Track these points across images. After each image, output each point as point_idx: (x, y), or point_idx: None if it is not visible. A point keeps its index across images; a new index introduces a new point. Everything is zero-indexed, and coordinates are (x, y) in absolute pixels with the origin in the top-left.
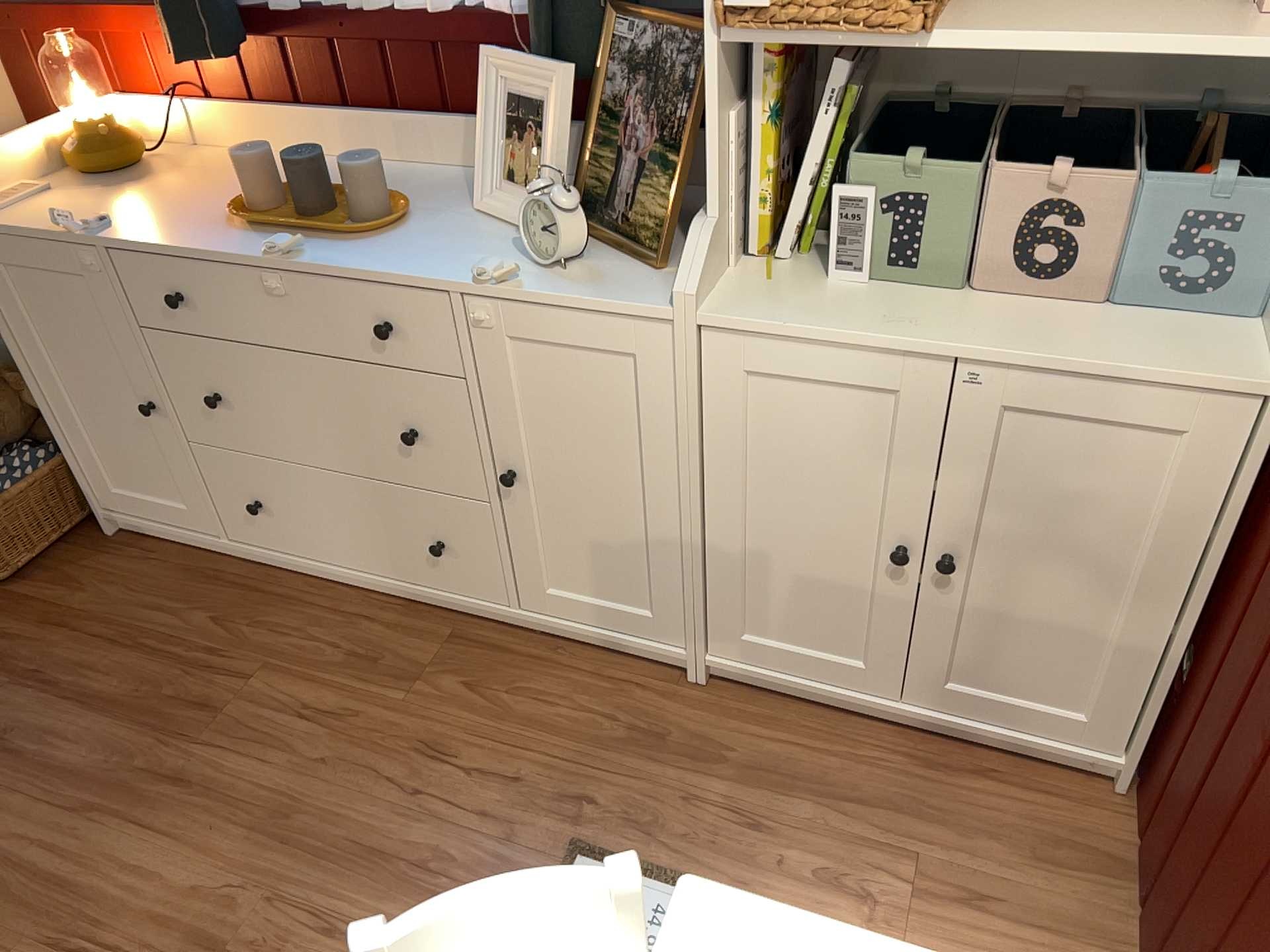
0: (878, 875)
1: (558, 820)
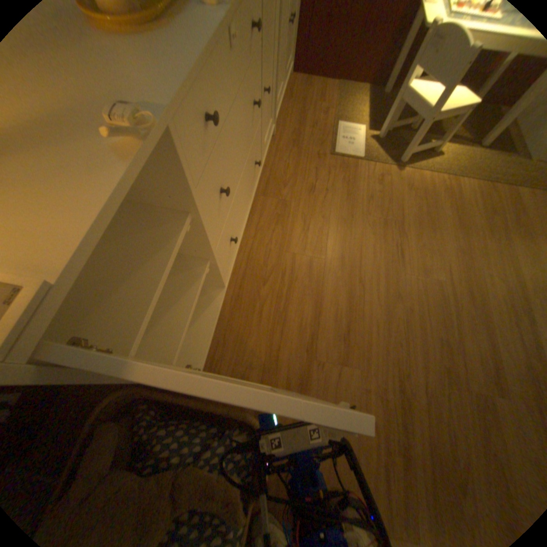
0: (323, 107)
1: (327, 159)
